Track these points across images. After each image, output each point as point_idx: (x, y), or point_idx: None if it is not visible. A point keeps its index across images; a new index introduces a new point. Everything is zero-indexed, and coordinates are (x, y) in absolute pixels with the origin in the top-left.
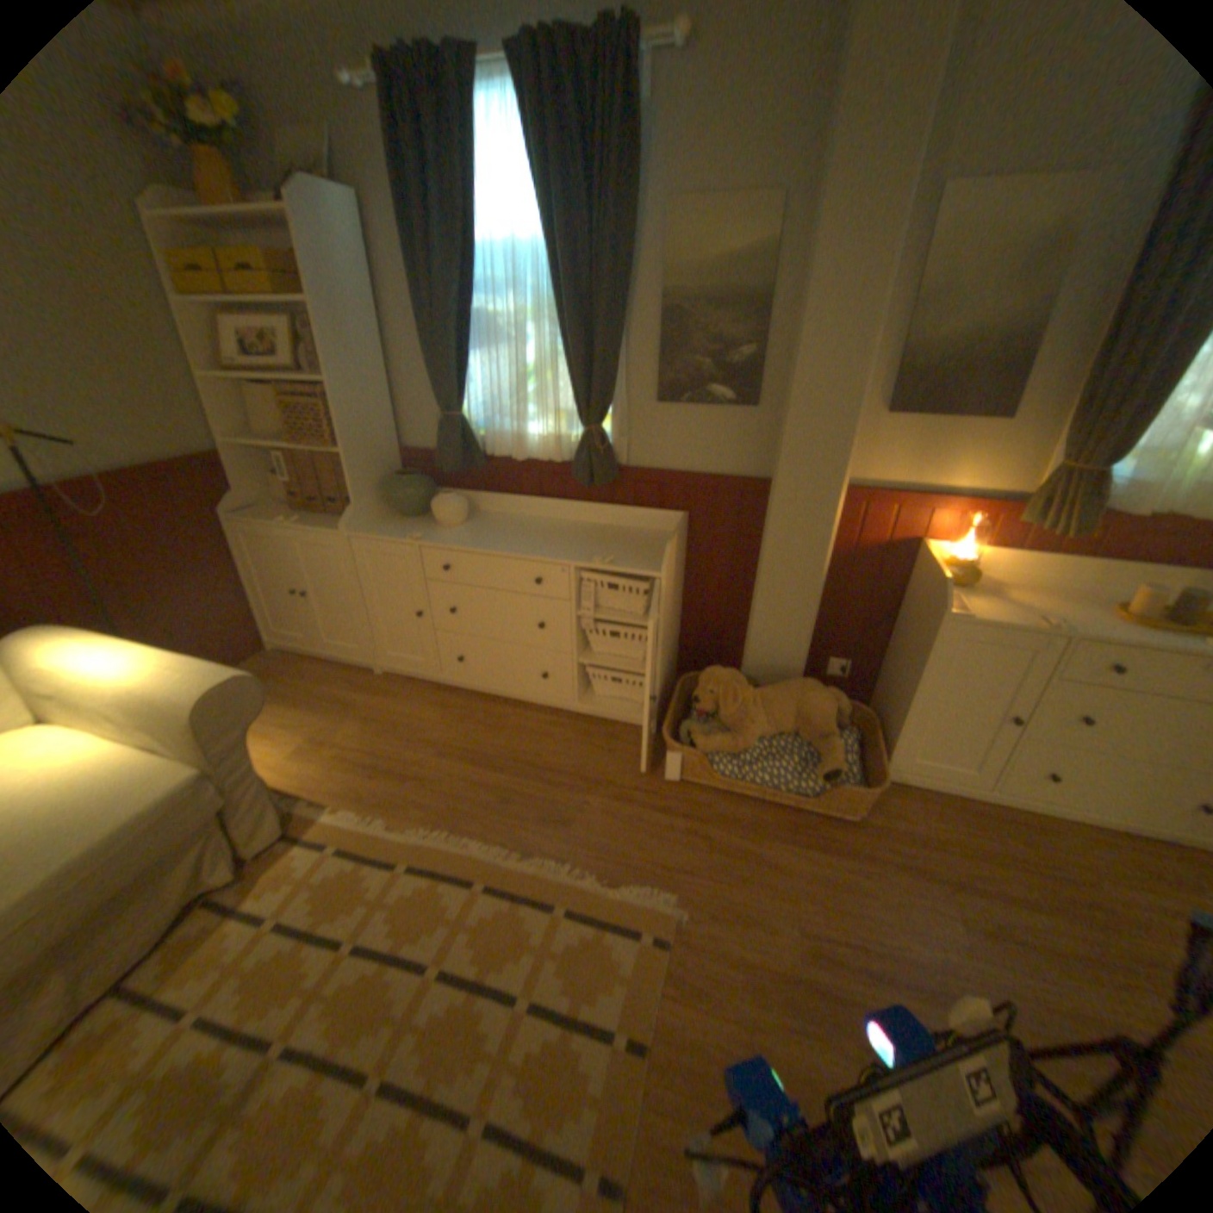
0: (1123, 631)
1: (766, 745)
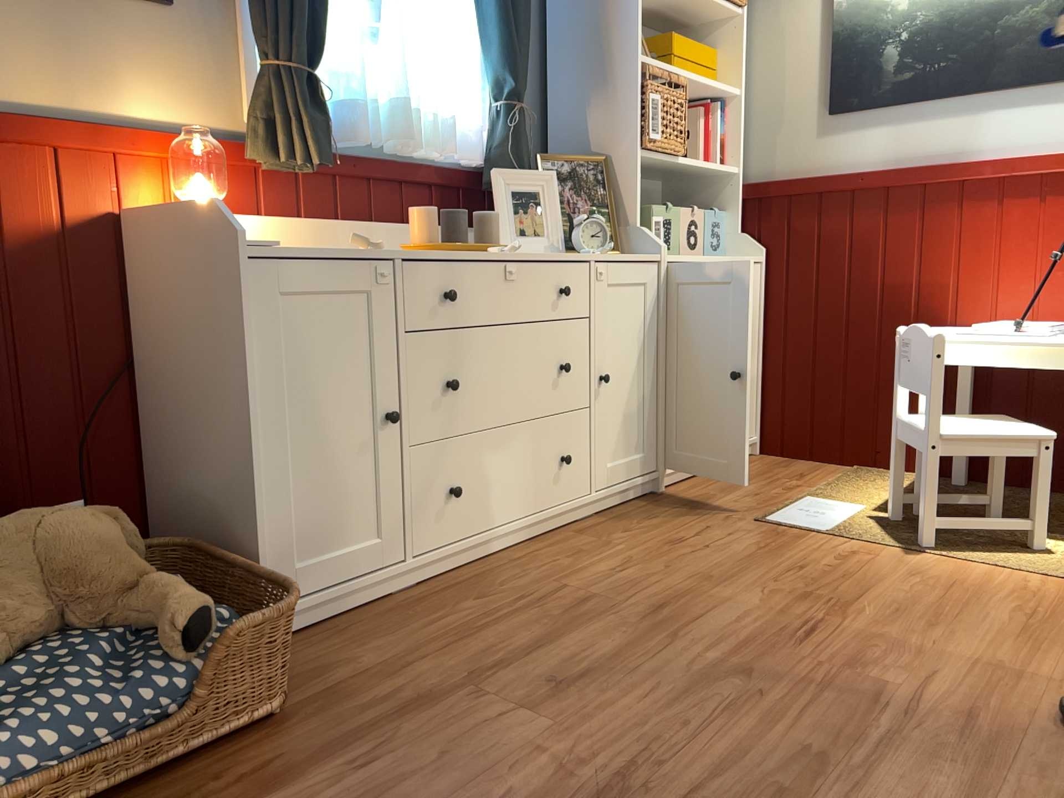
0: (427, 252)
1: (0, 684)
